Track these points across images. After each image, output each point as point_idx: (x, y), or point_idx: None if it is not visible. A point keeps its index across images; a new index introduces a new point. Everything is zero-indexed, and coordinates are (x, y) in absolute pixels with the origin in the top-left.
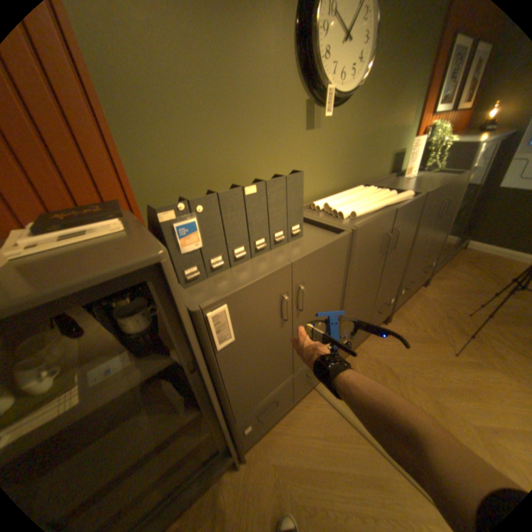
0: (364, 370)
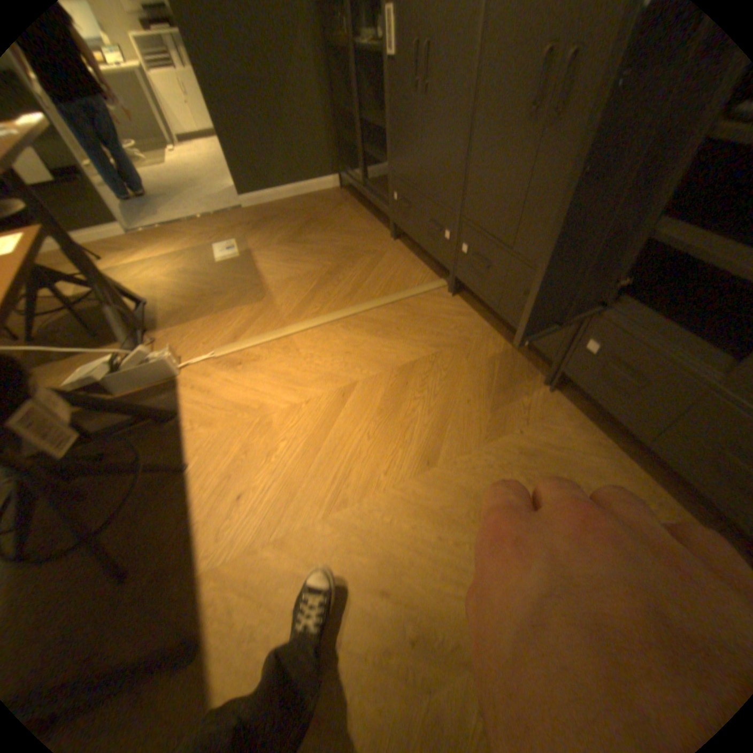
0: (454, 322)
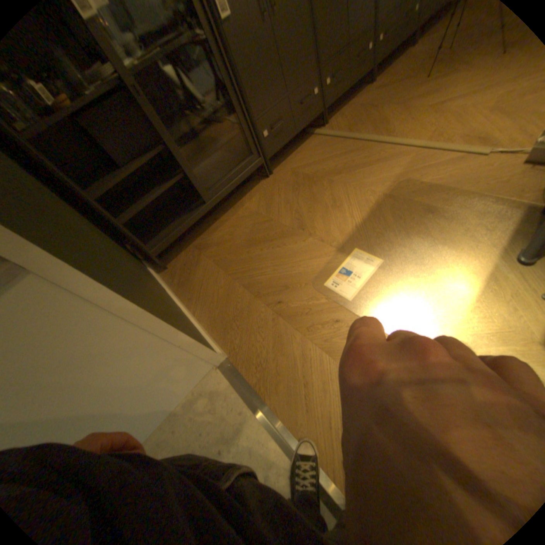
0: (351, 112)
